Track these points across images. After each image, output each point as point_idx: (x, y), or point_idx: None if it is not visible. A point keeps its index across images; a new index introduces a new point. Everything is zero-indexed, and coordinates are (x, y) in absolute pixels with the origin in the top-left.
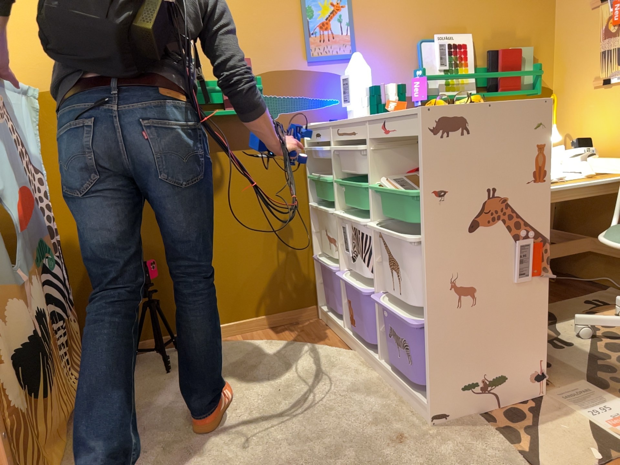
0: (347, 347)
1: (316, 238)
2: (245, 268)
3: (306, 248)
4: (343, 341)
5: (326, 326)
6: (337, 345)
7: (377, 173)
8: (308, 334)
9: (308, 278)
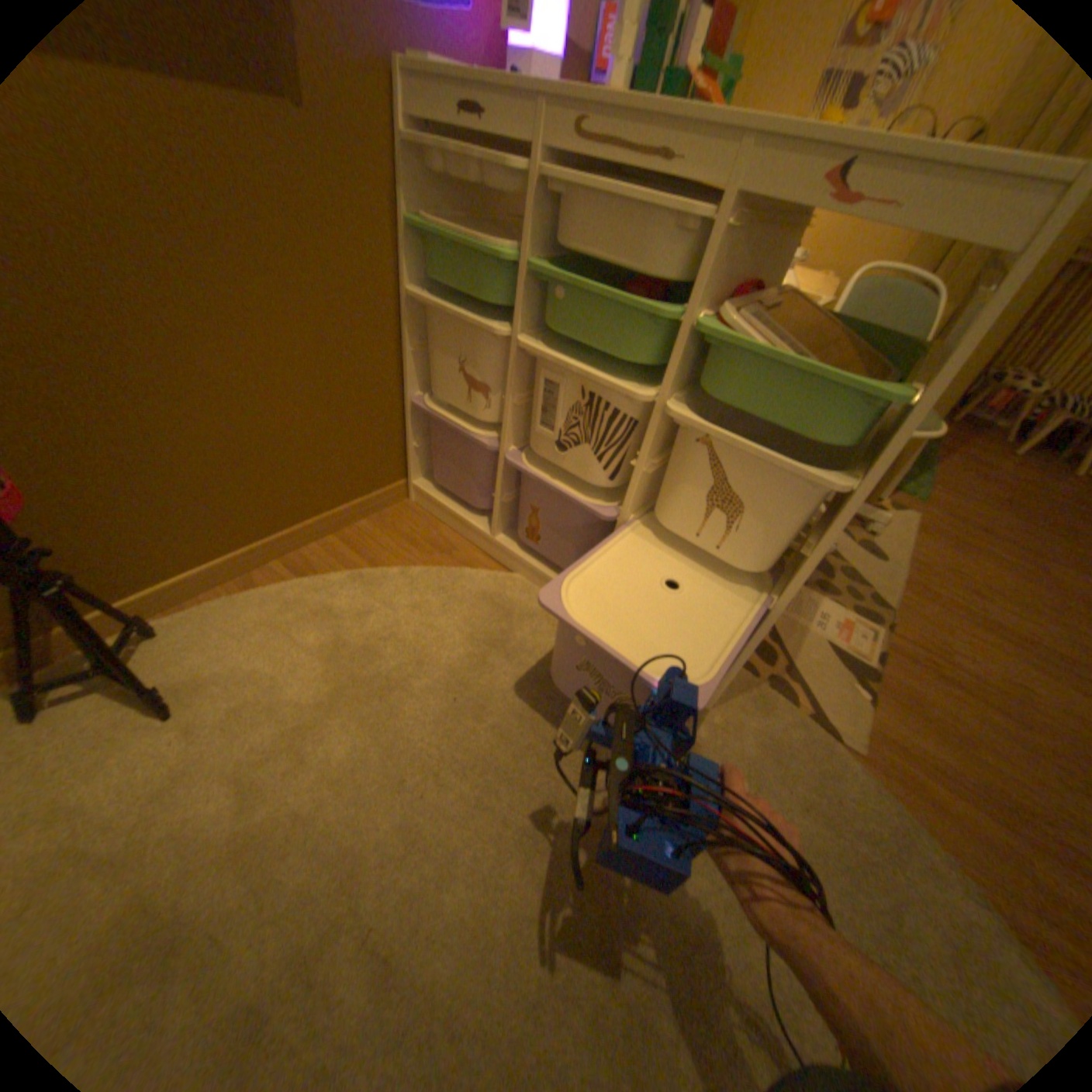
0: (502, 563)
1: (415, 365)
2: (275, 436)
3: (392, 383)
4: (489, 552)
5: (436, 518)
6: (480, 559)
7: (712, 286)
8: (417, 541)
9: (395, 437)
